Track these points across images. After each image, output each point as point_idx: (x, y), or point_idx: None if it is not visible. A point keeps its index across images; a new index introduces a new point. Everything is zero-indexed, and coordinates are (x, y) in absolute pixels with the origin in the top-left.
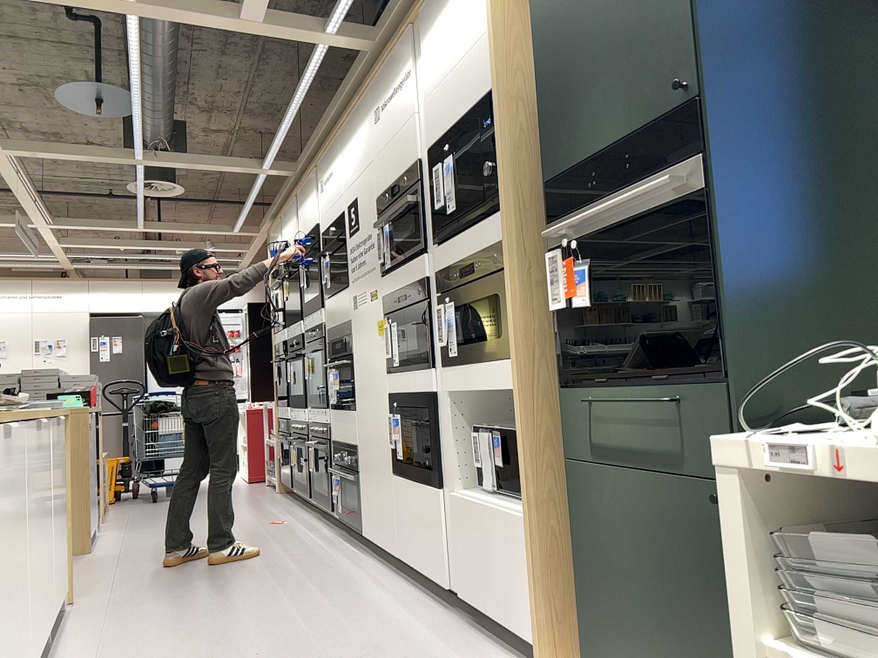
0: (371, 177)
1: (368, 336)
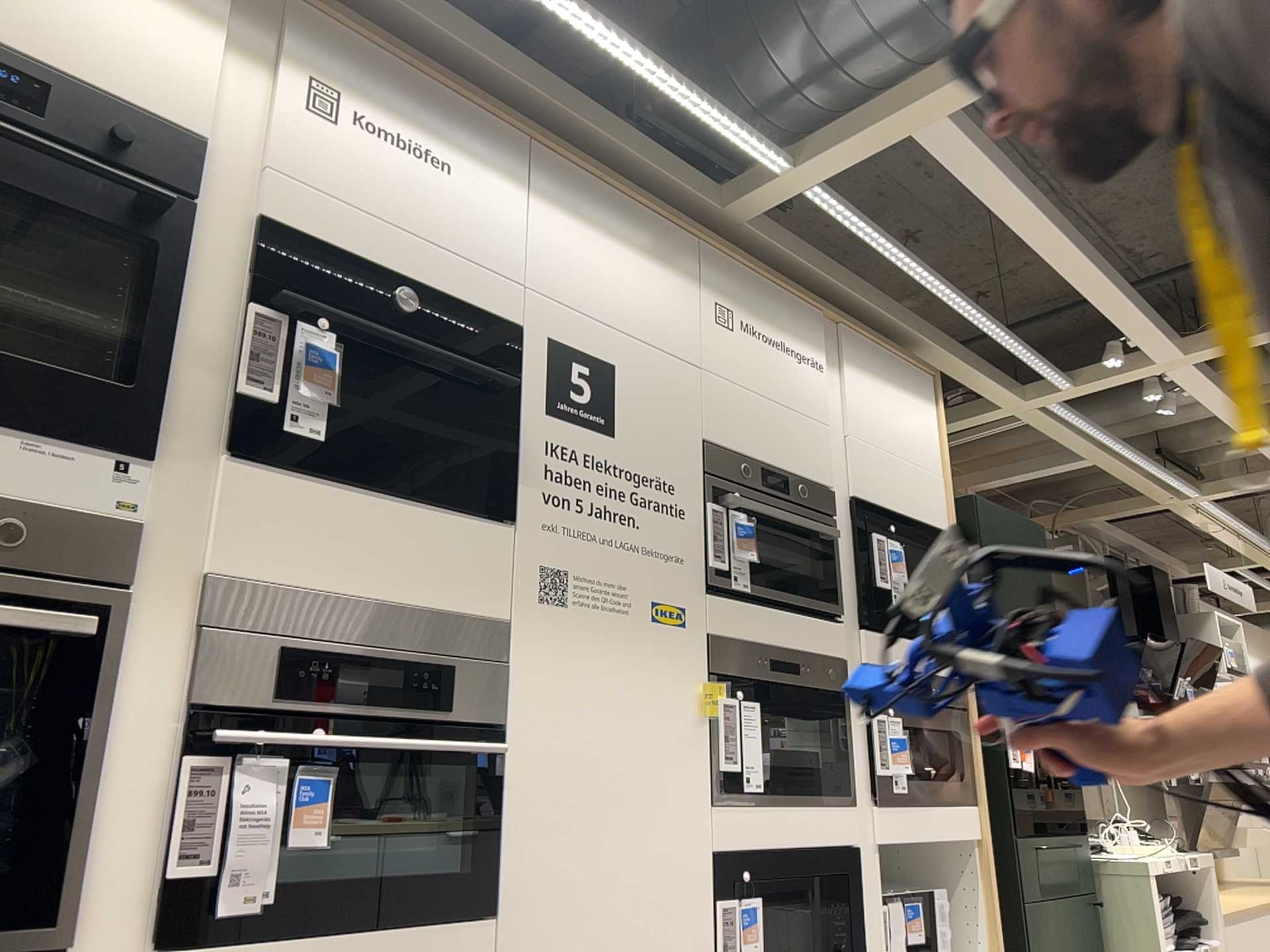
0: (685, 394)
1: (628, 689)
